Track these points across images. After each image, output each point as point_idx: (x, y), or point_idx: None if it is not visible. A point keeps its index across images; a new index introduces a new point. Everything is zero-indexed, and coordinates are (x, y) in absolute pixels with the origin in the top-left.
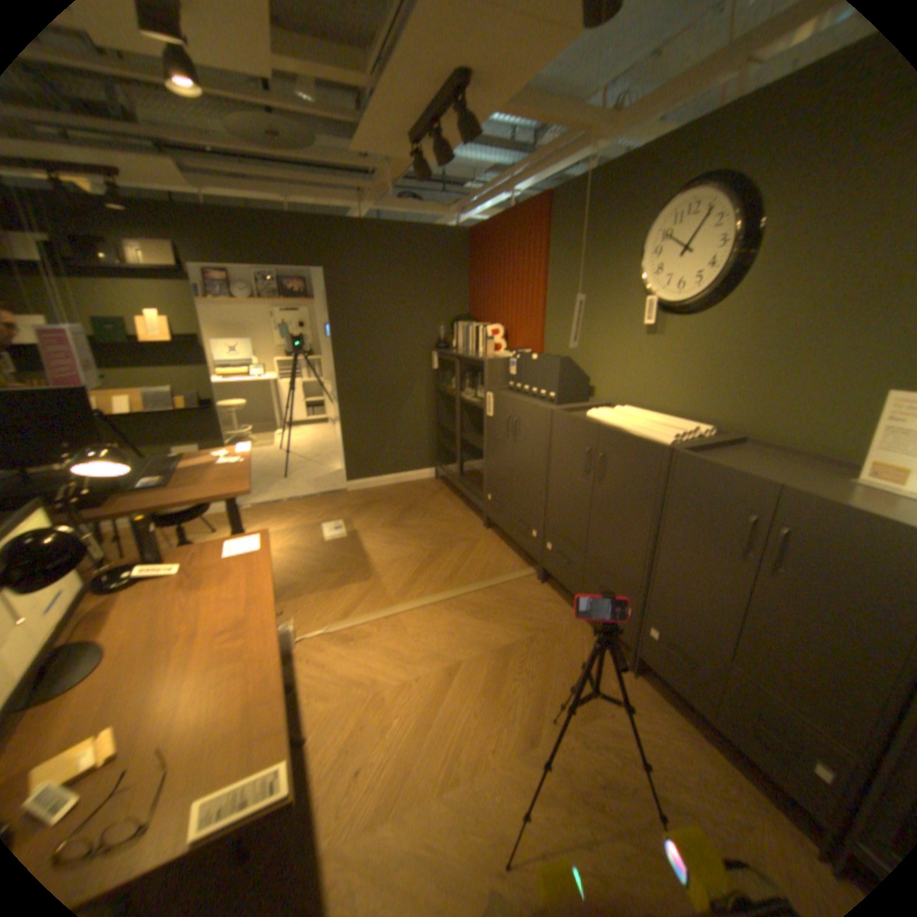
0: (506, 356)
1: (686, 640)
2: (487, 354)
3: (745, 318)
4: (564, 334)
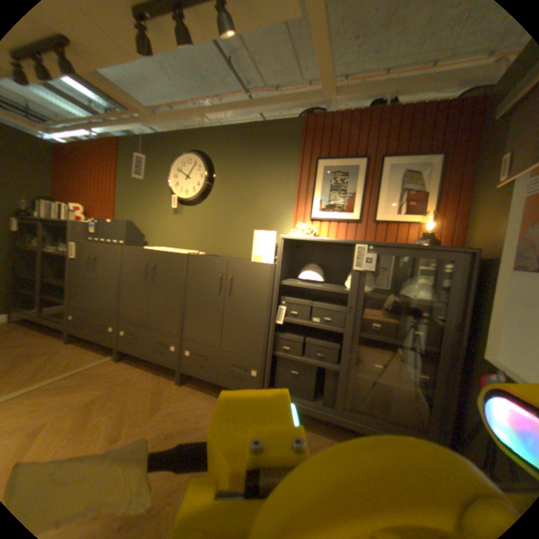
0: (84, 221)
1: (201, 346)
2: (67, 220)
3: (211, 207)
4: (126, 212)
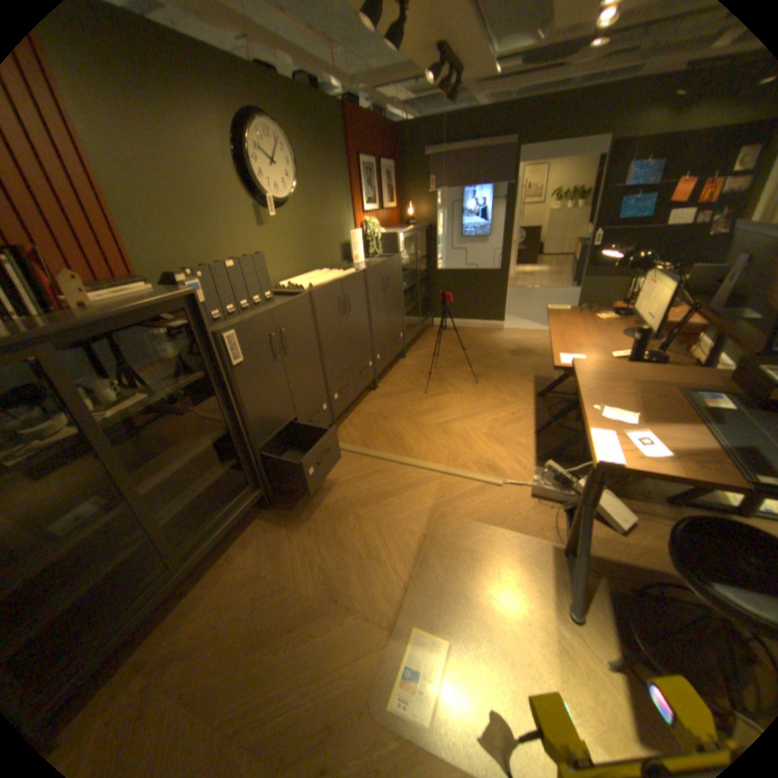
0: (139, 290)
1: (382, 344)
2: (71, 310)
3: (299, 210)
4: (164, 242)
